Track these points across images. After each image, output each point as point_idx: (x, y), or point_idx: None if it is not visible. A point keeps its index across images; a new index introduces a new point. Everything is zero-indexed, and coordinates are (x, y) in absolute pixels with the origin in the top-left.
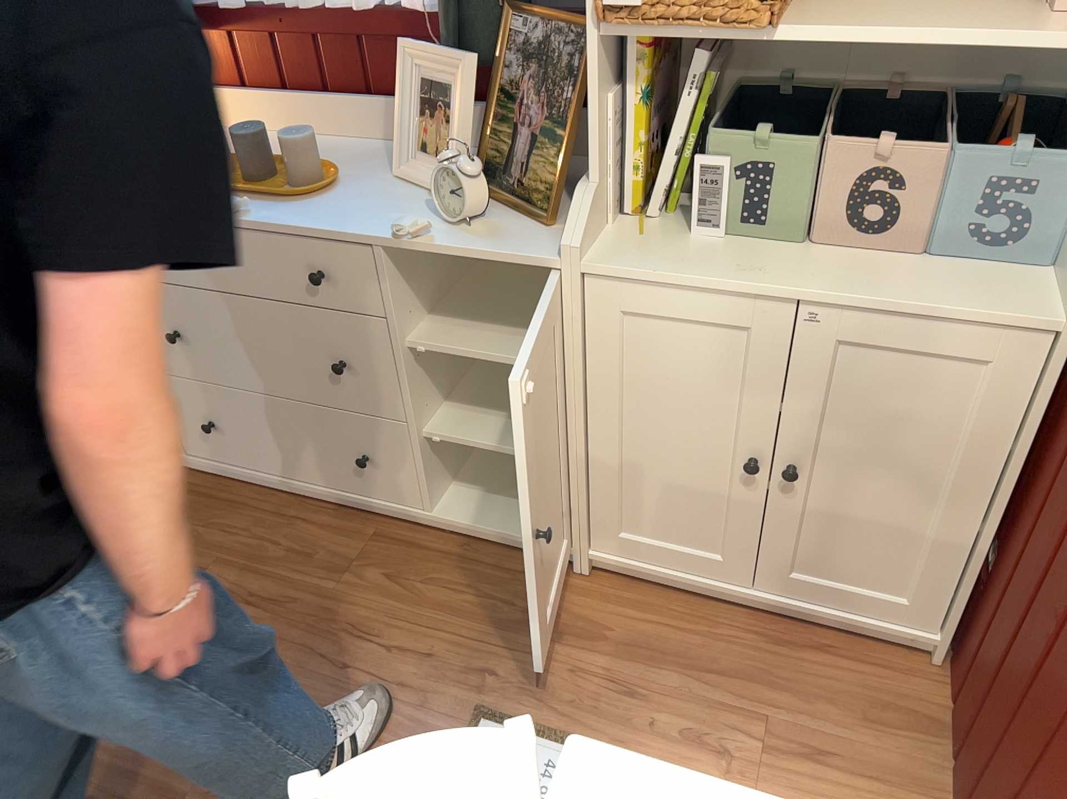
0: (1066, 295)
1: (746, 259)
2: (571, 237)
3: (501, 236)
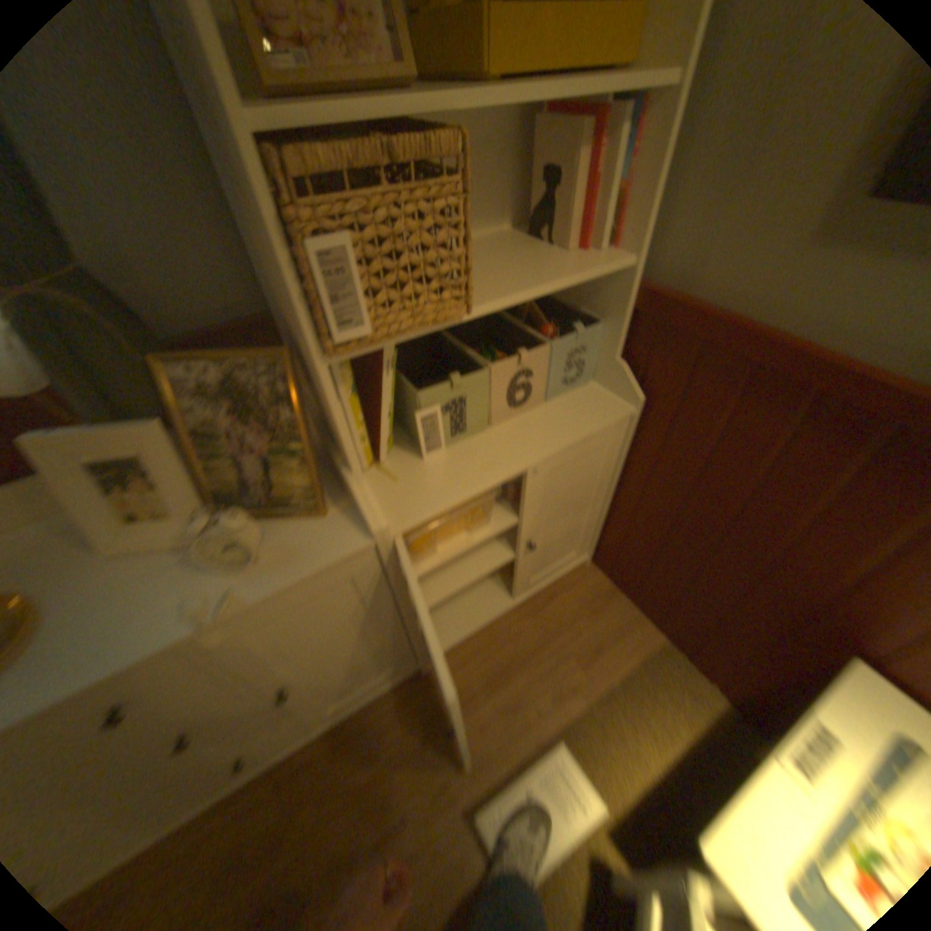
0: (621, 396)
1: (476, 461)
2: (375, 521)
3: (301, 551)
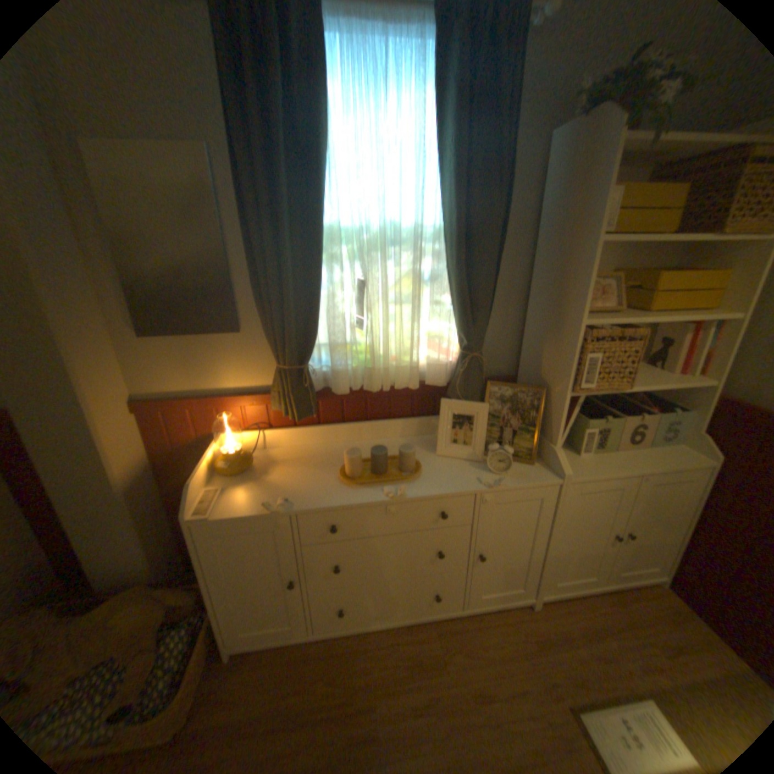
0: (705, 456)
1: (611, 465)
2: (565, 472)
3: (525, 476)
